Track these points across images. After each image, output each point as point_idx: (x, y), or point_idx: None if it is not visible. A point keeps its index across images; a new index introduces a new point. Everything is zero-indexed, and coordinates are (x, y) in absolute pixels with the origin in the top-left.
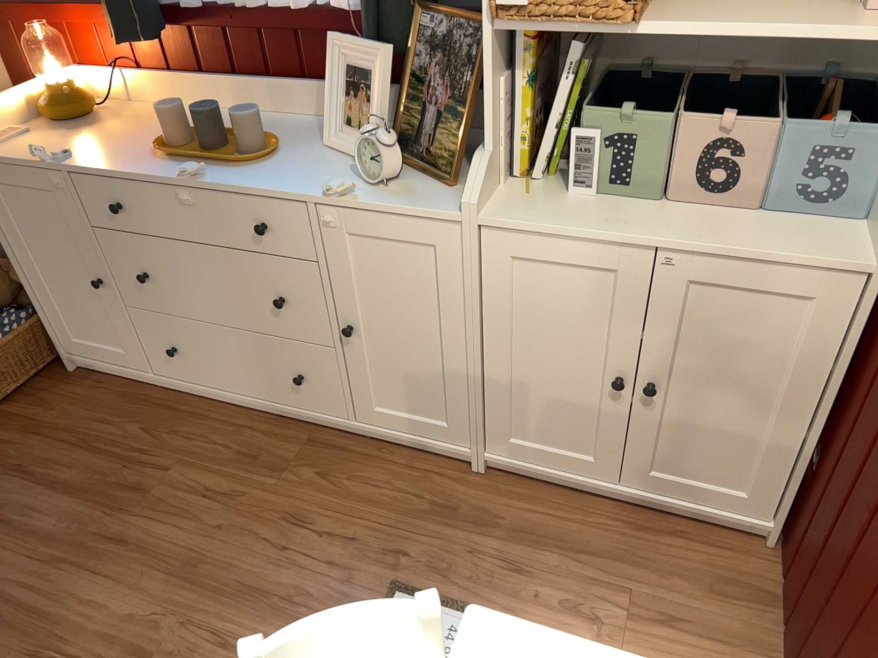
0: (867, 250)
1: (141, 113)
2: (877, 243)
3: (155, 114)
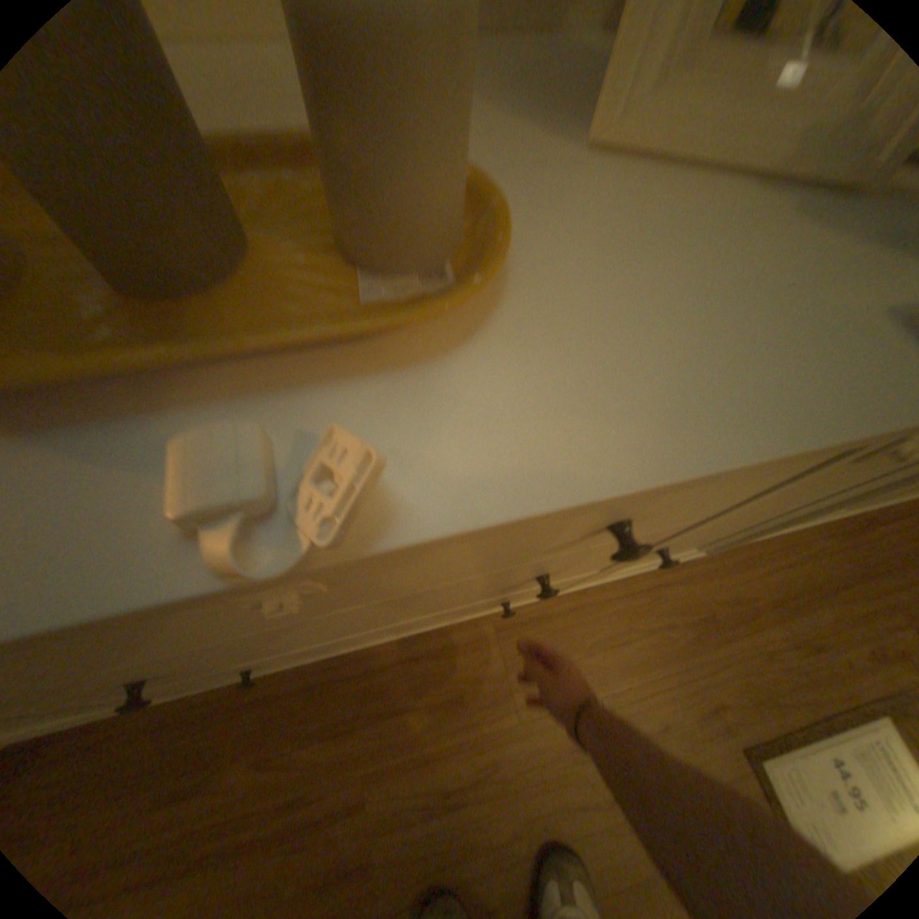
0: None
1: None
2: None
3: None
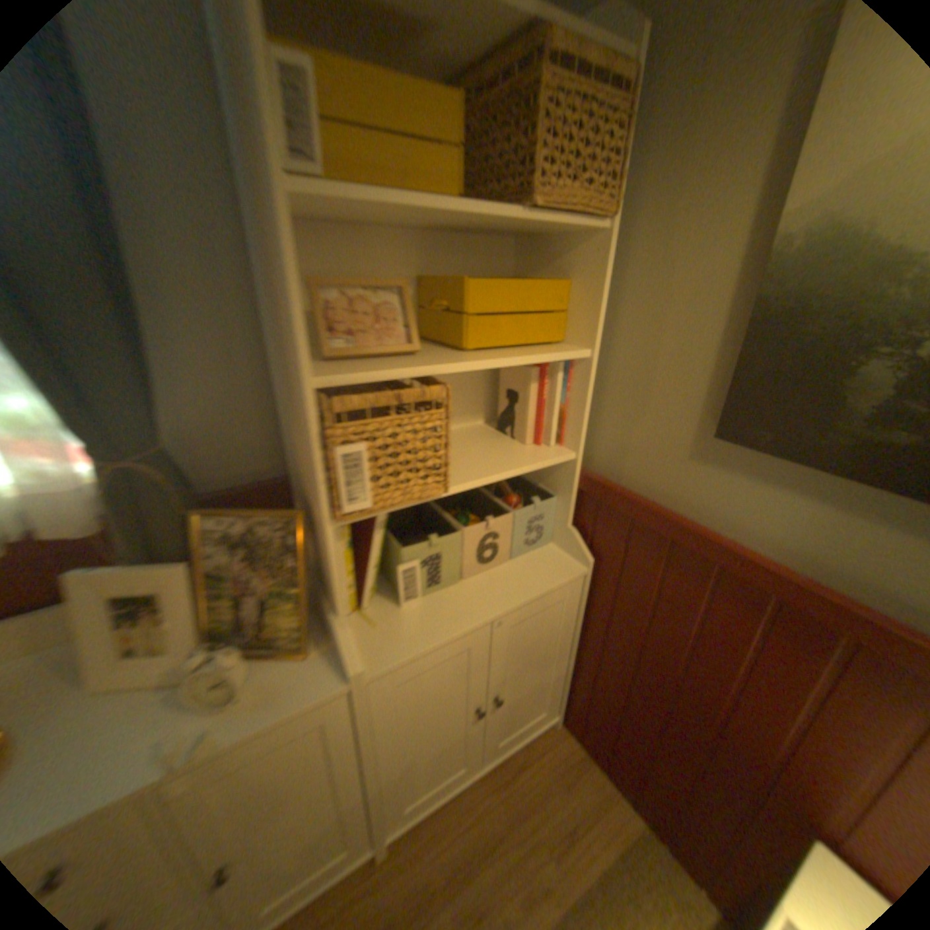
0: (574, 565)
1: None
2: (574, 559)
3: None
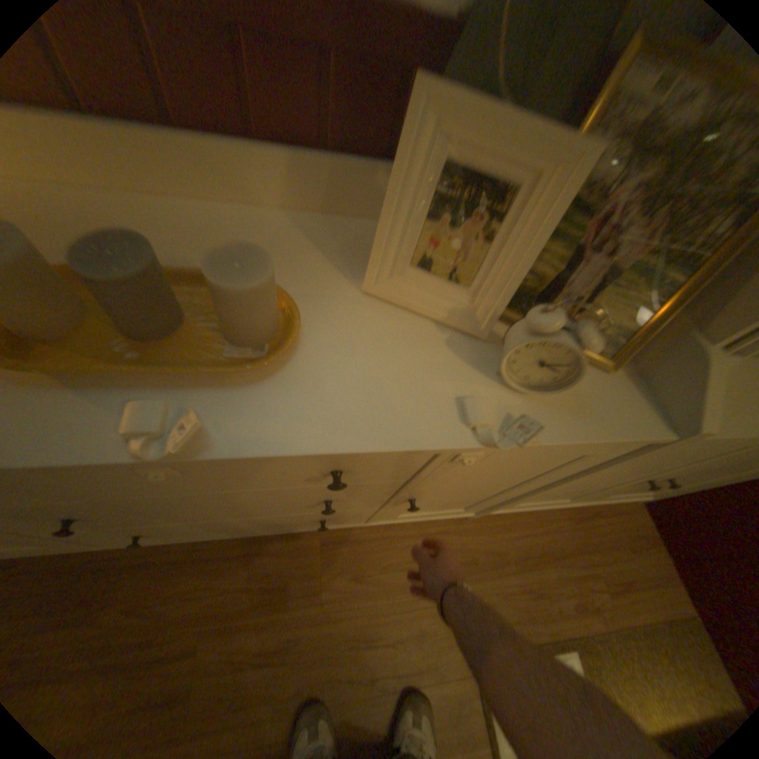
0: None
1: None
2: None
3: None
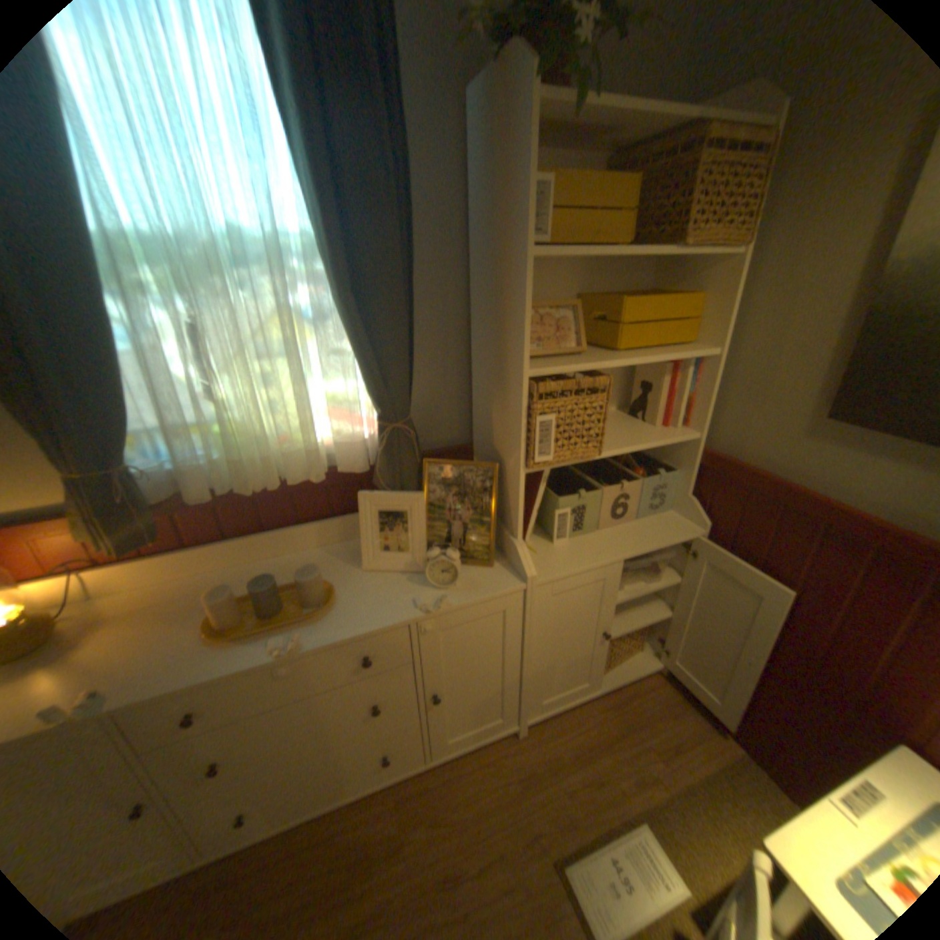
0: (693, 527)
1: (122, 608)
2: (693, 523)
3: (143, 603)
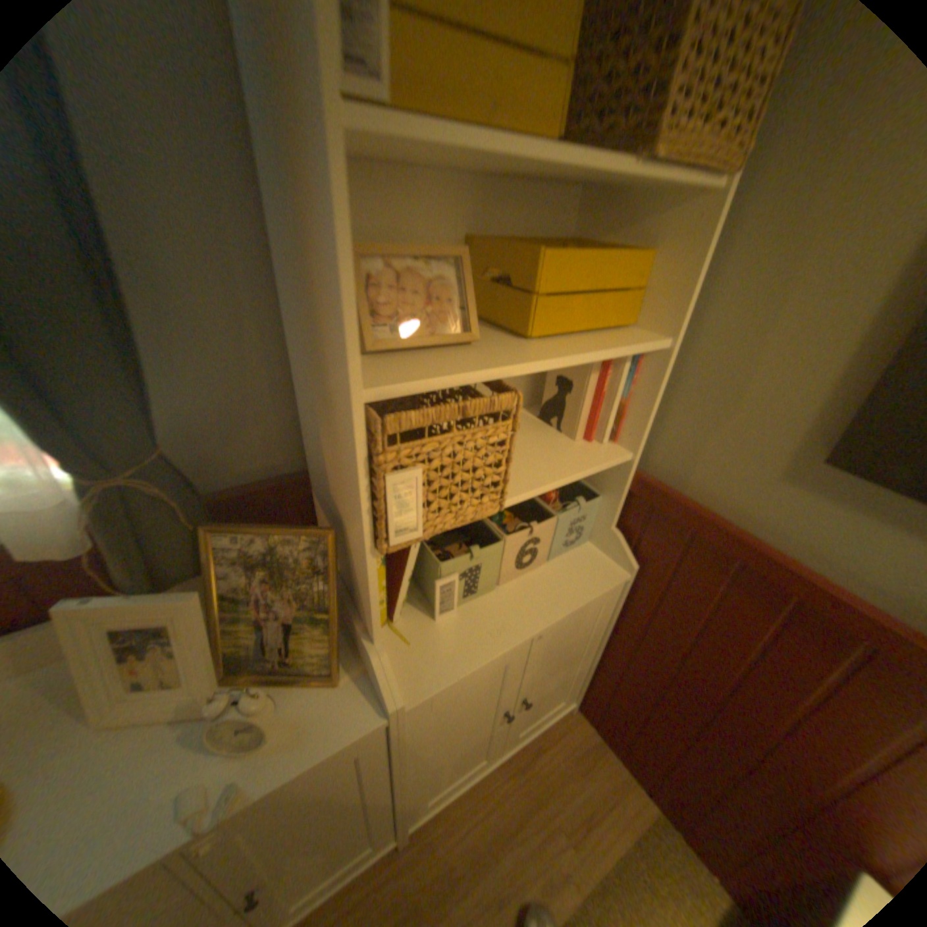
0: (617, 569)
1: None
2: (616, 562)
3: None
